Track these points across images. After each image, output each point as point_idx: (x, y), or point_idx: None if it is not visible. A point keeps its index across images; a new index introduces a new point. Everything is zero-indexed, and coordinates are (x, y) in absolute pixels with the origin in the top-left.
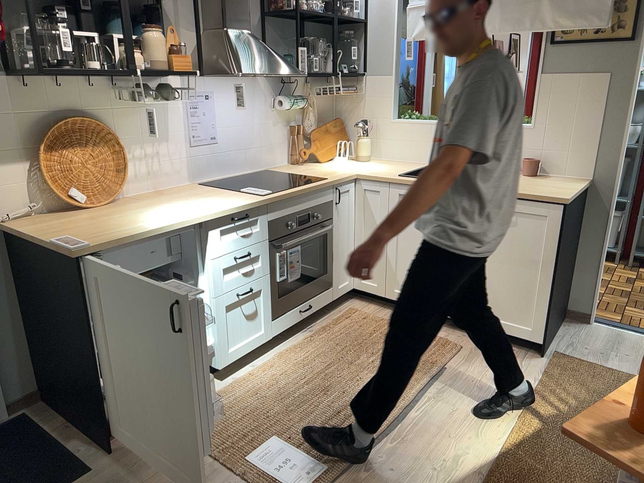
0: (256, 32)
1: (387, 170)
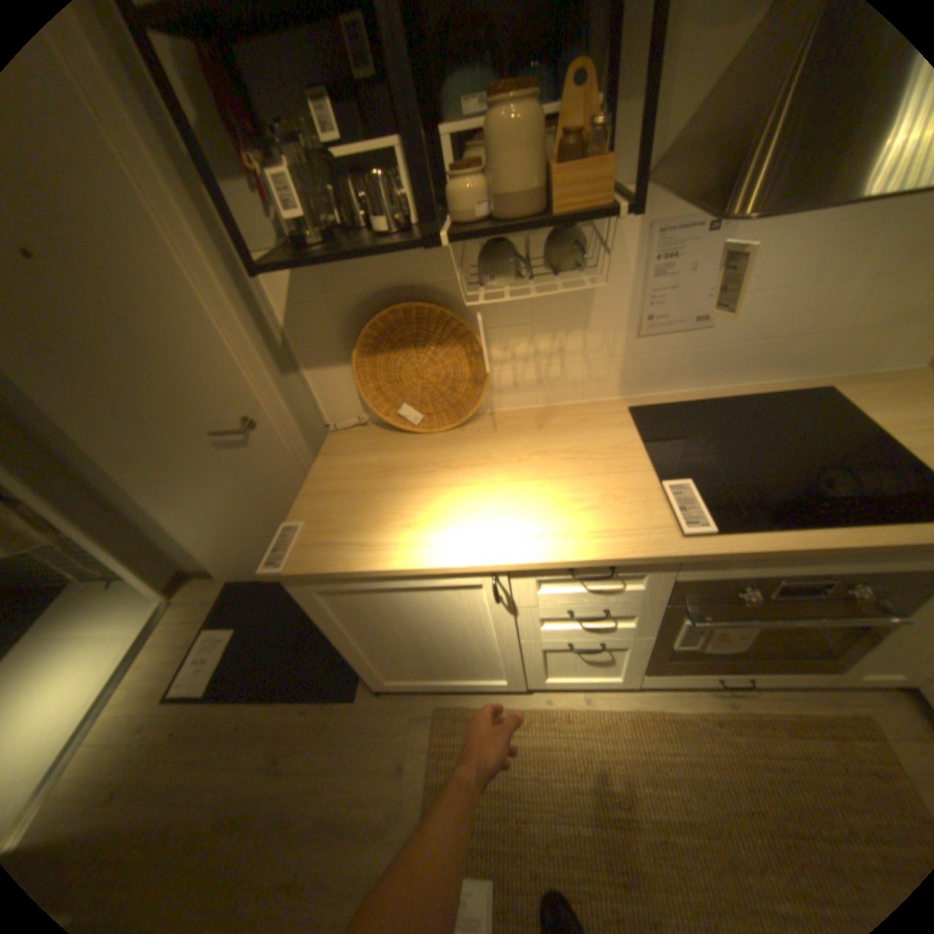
0: None
1: None
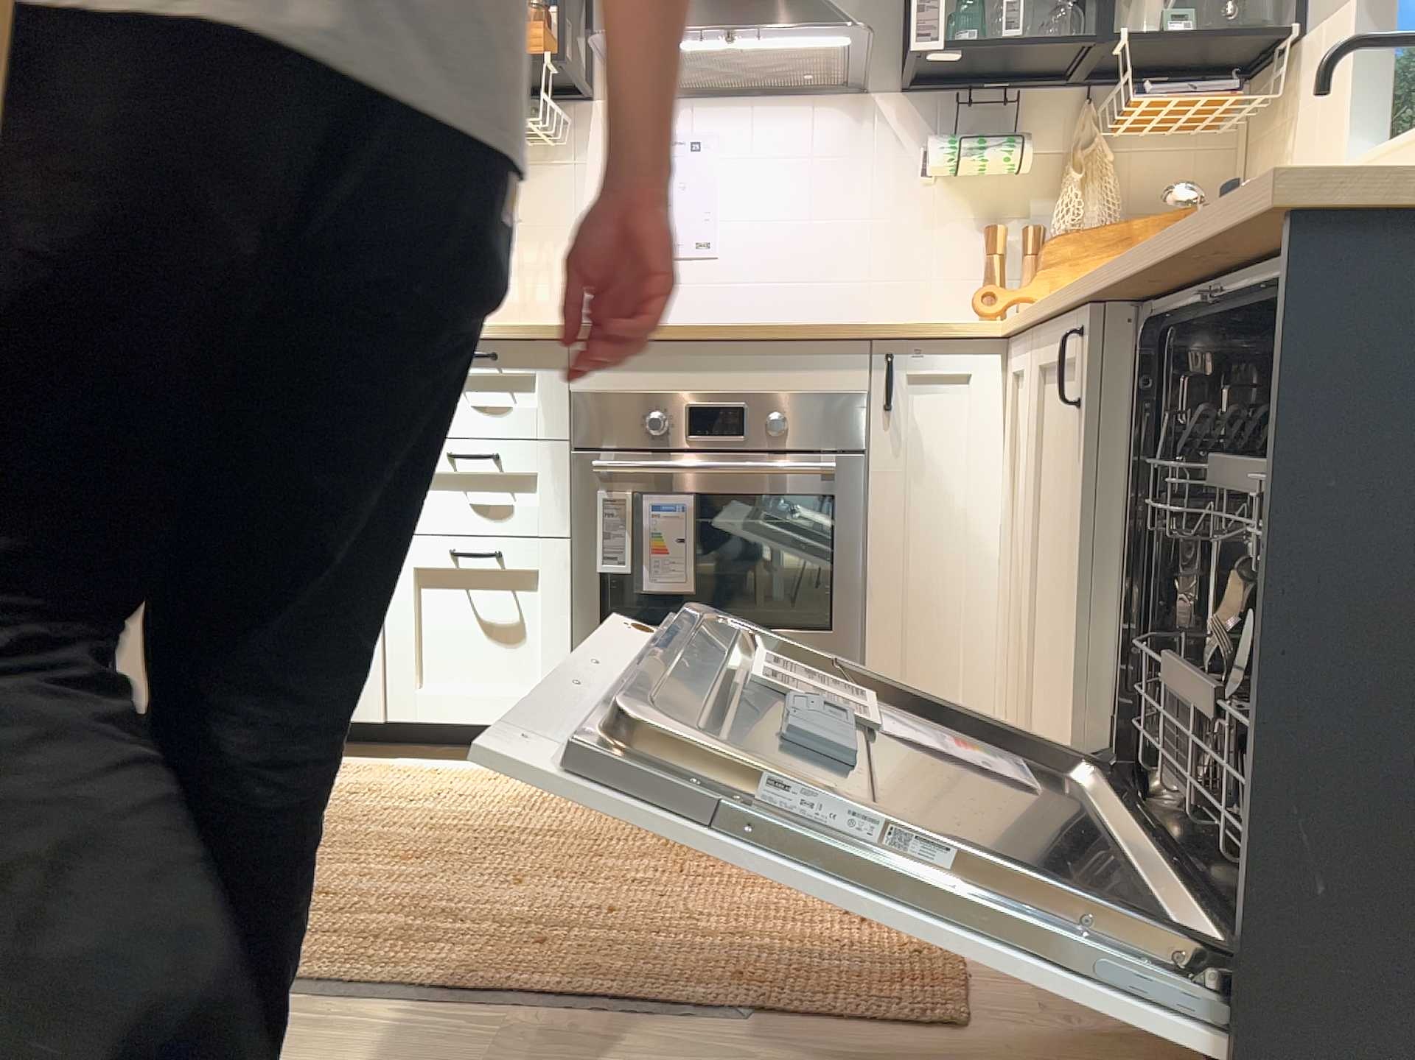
0: None
1: None
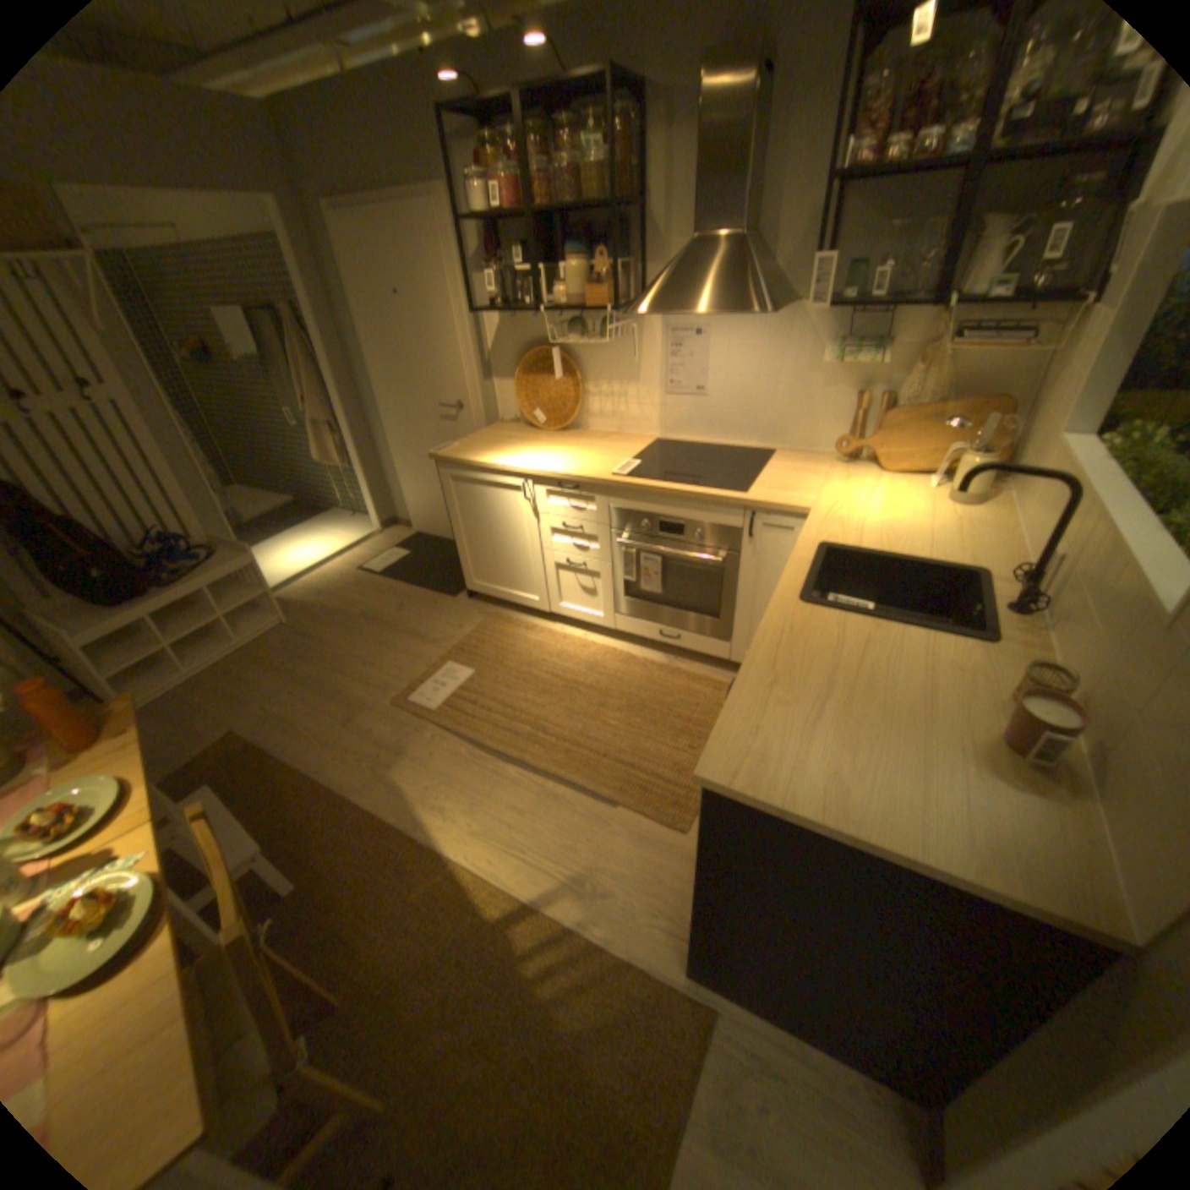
0: (818, 219)
1: (872, 531)
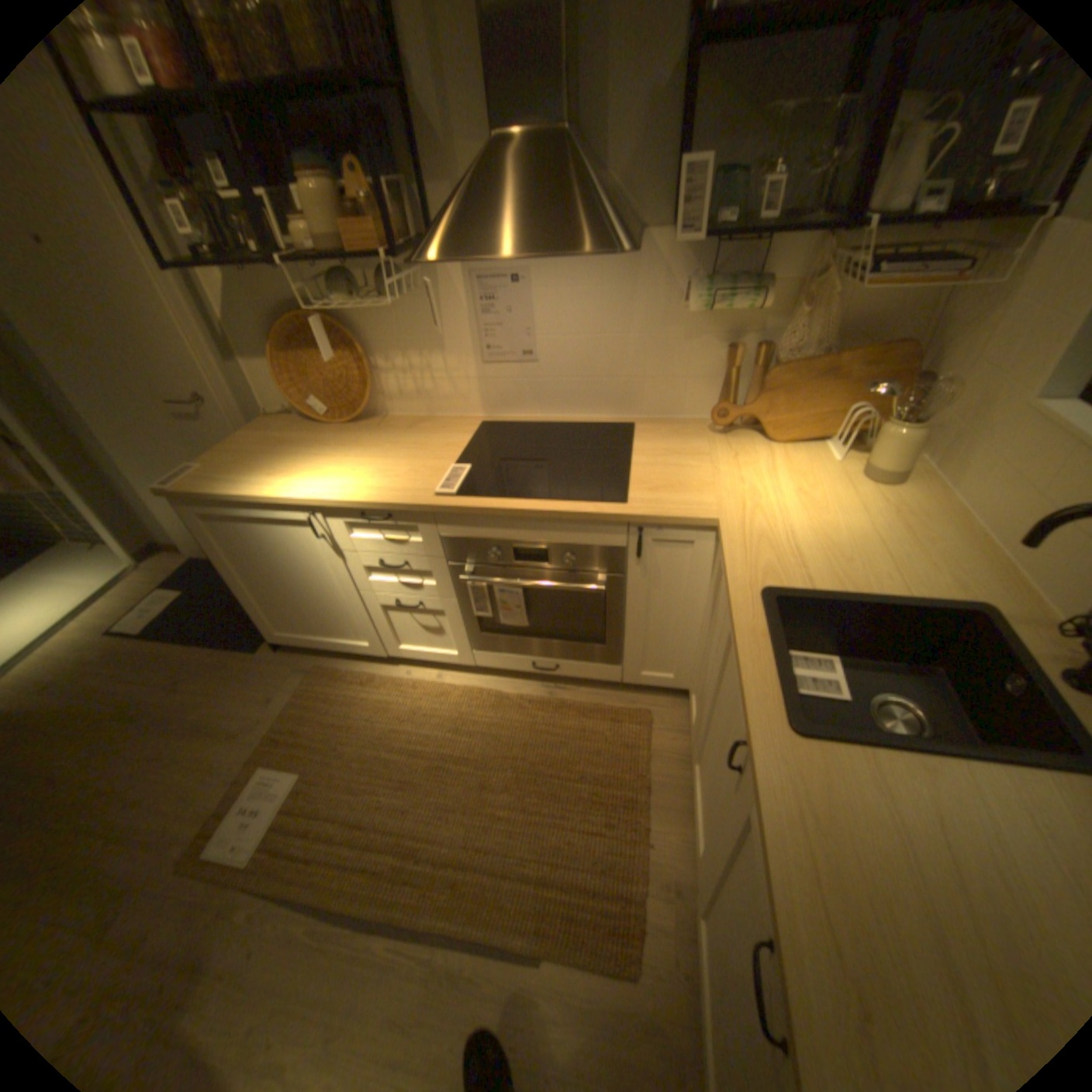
0: (662, 105)
1: (811, 549)
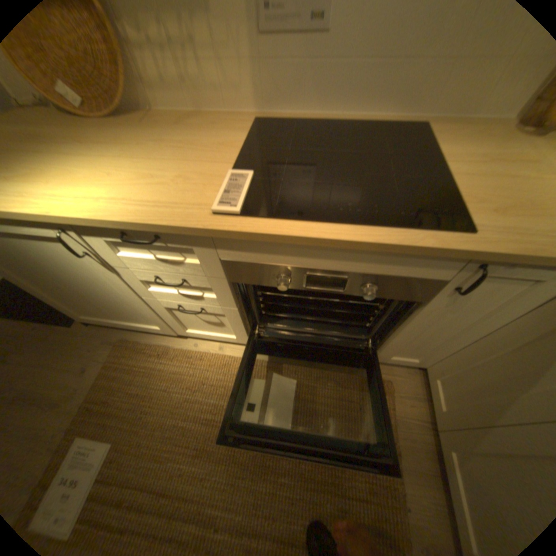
0: None
1: None
